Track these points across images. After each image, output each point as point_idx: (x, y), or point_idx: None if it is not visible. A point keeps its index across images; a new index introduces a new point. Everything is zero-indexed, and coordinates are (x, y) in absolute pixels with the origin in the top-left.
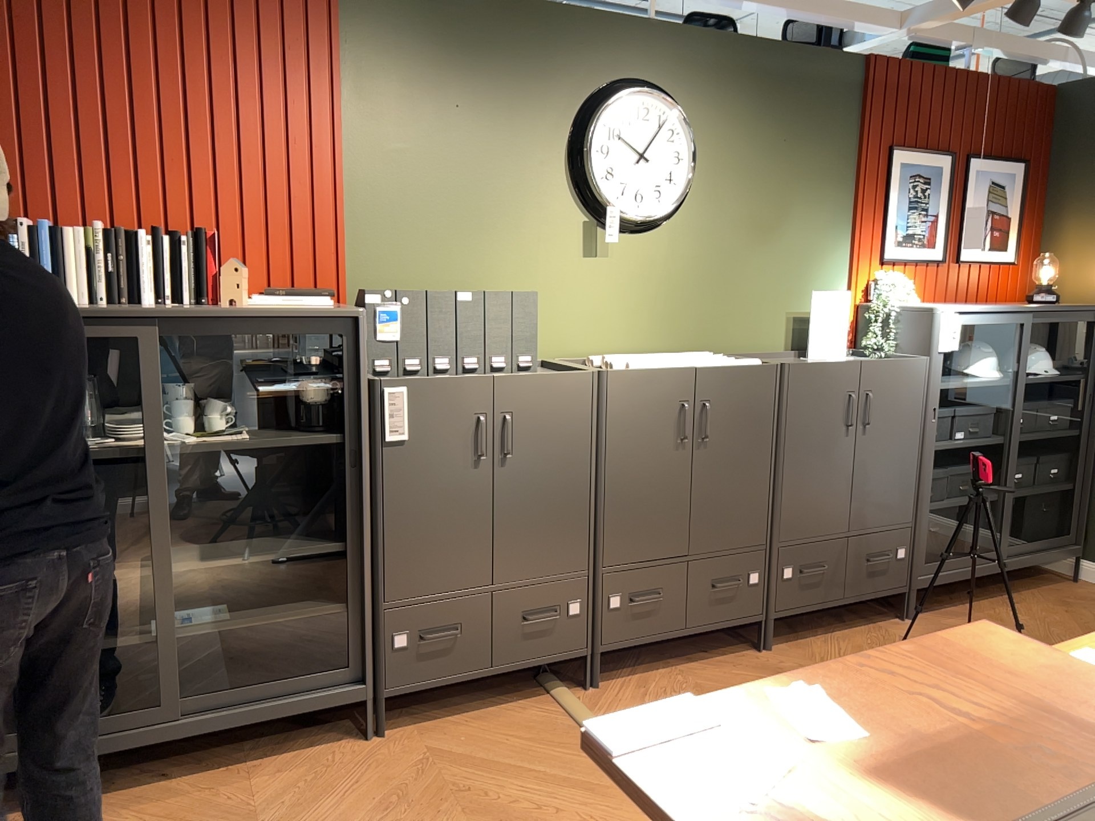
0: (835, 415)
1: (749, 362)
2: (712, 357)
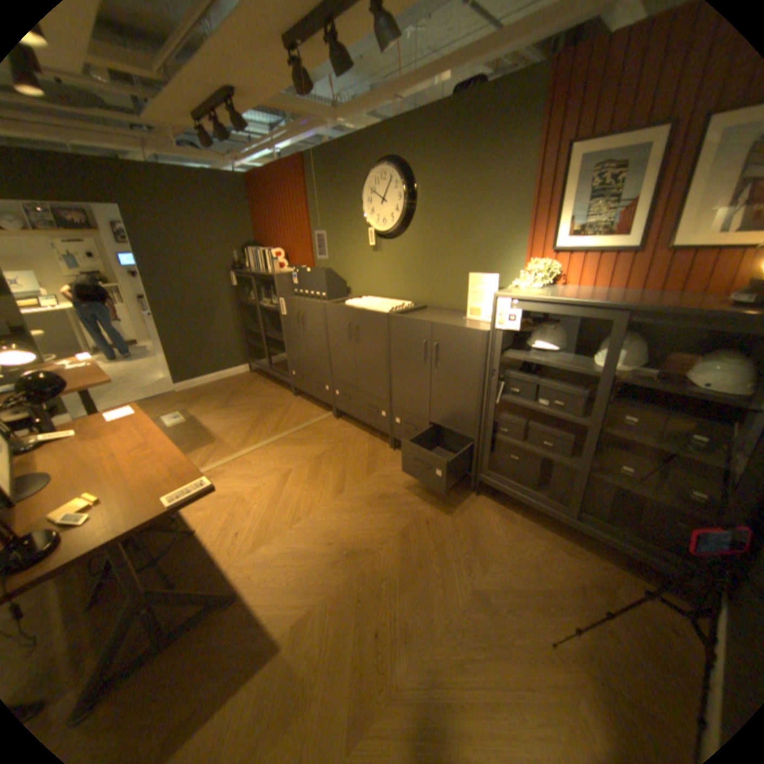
0: (417, 350)
1: (384, 310)
2: (390, 305)
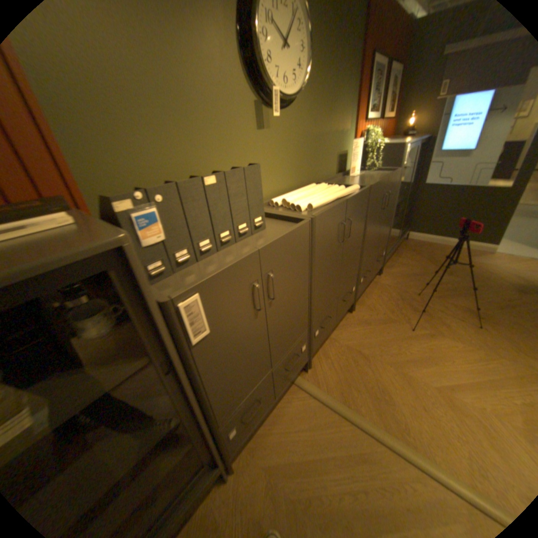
0: (379, 206)
1: (355, 187)
2: (331, 187)
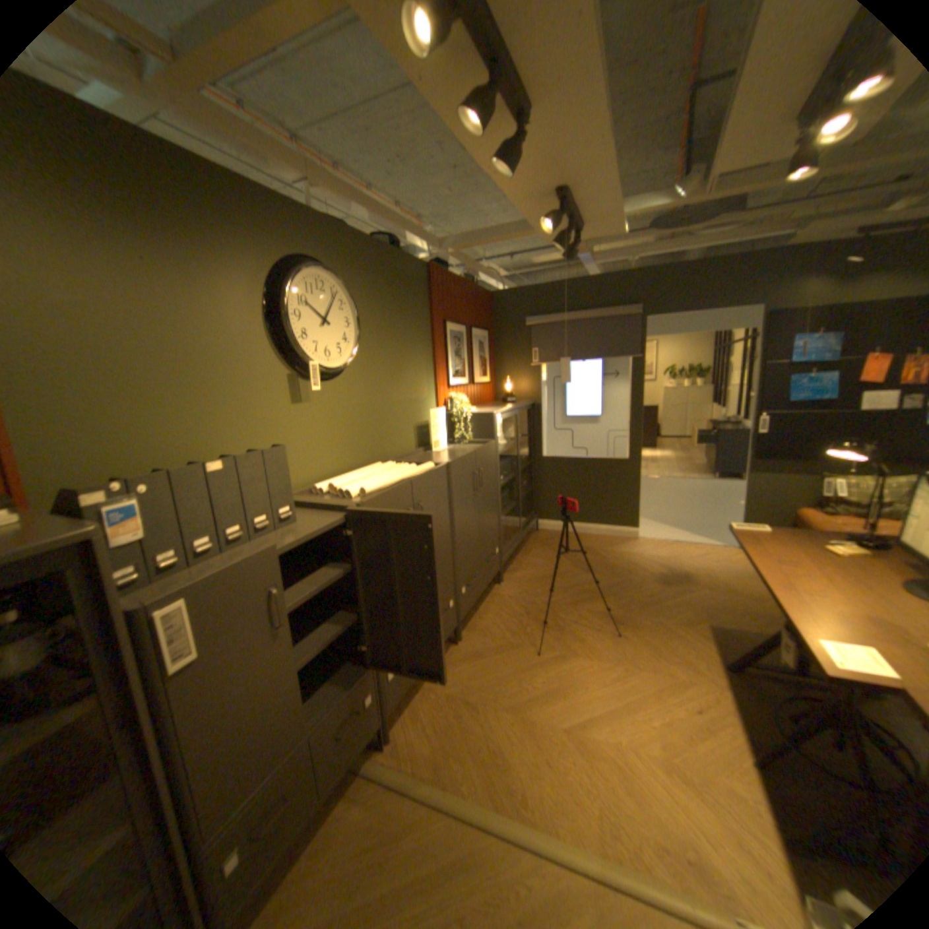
0: (469, 486)
1: (428, 466)
2: (399, 466)
